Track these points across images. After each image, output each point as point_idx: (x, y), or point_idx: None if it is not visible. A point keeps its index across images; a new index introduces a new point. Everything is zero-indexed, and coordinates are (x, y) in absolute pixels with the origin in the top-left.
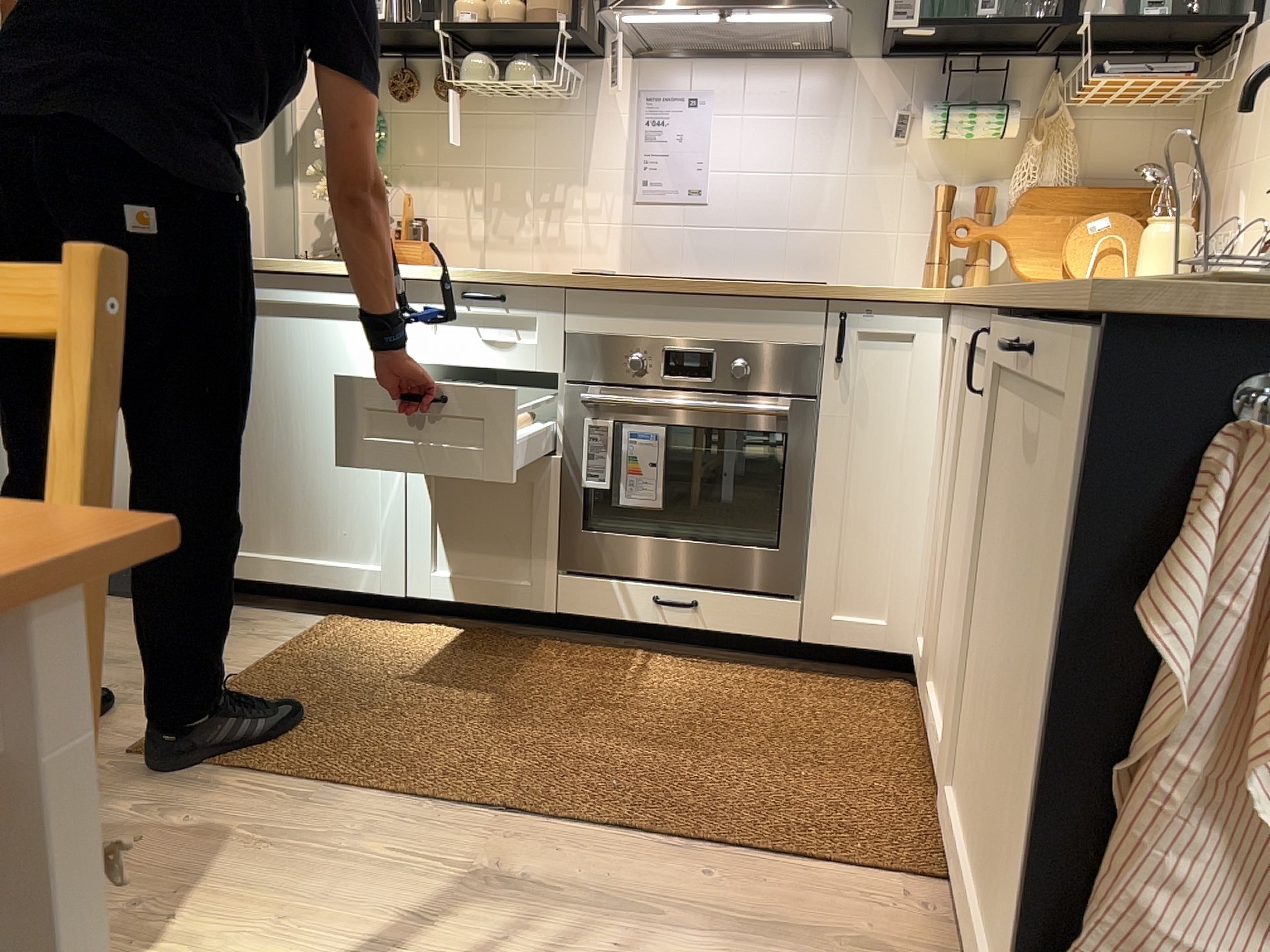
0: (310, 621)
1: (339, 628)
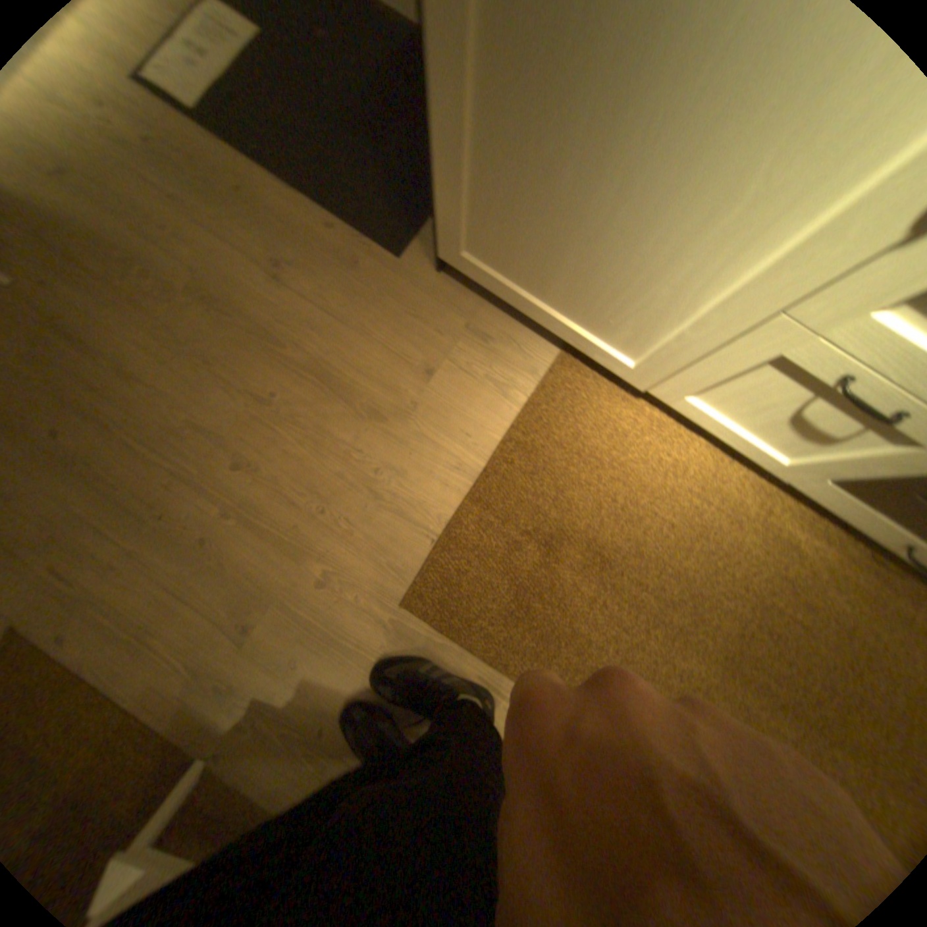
0: (541, 358)
1: (567, 385)
